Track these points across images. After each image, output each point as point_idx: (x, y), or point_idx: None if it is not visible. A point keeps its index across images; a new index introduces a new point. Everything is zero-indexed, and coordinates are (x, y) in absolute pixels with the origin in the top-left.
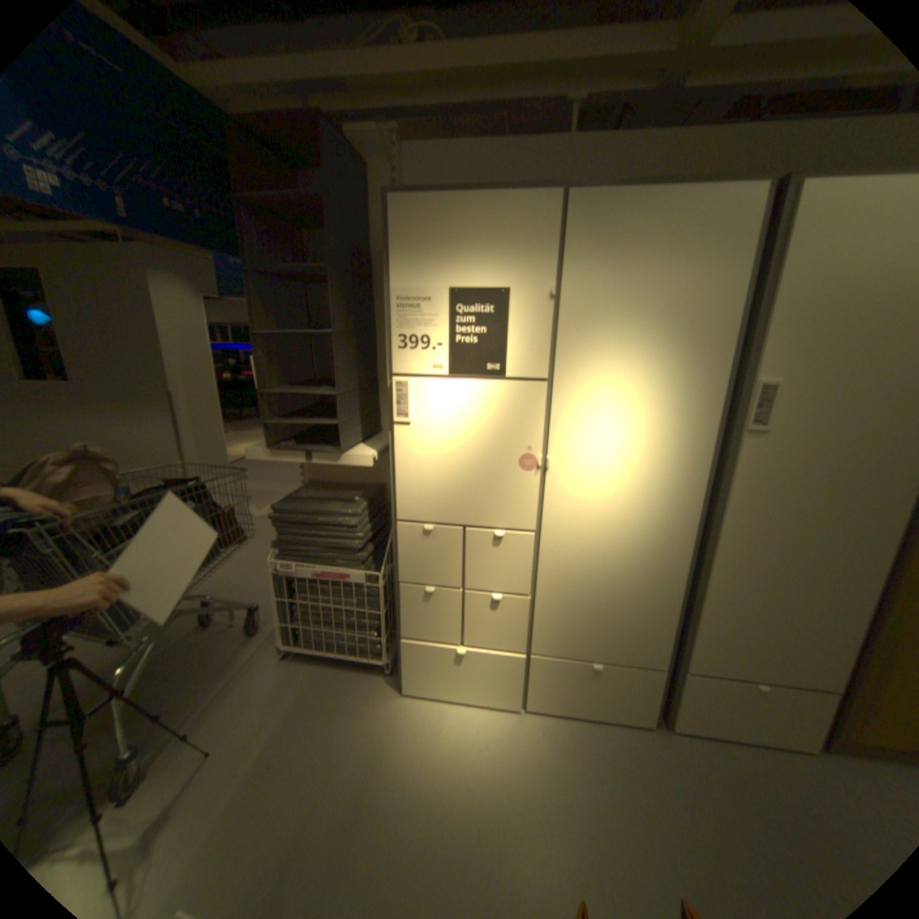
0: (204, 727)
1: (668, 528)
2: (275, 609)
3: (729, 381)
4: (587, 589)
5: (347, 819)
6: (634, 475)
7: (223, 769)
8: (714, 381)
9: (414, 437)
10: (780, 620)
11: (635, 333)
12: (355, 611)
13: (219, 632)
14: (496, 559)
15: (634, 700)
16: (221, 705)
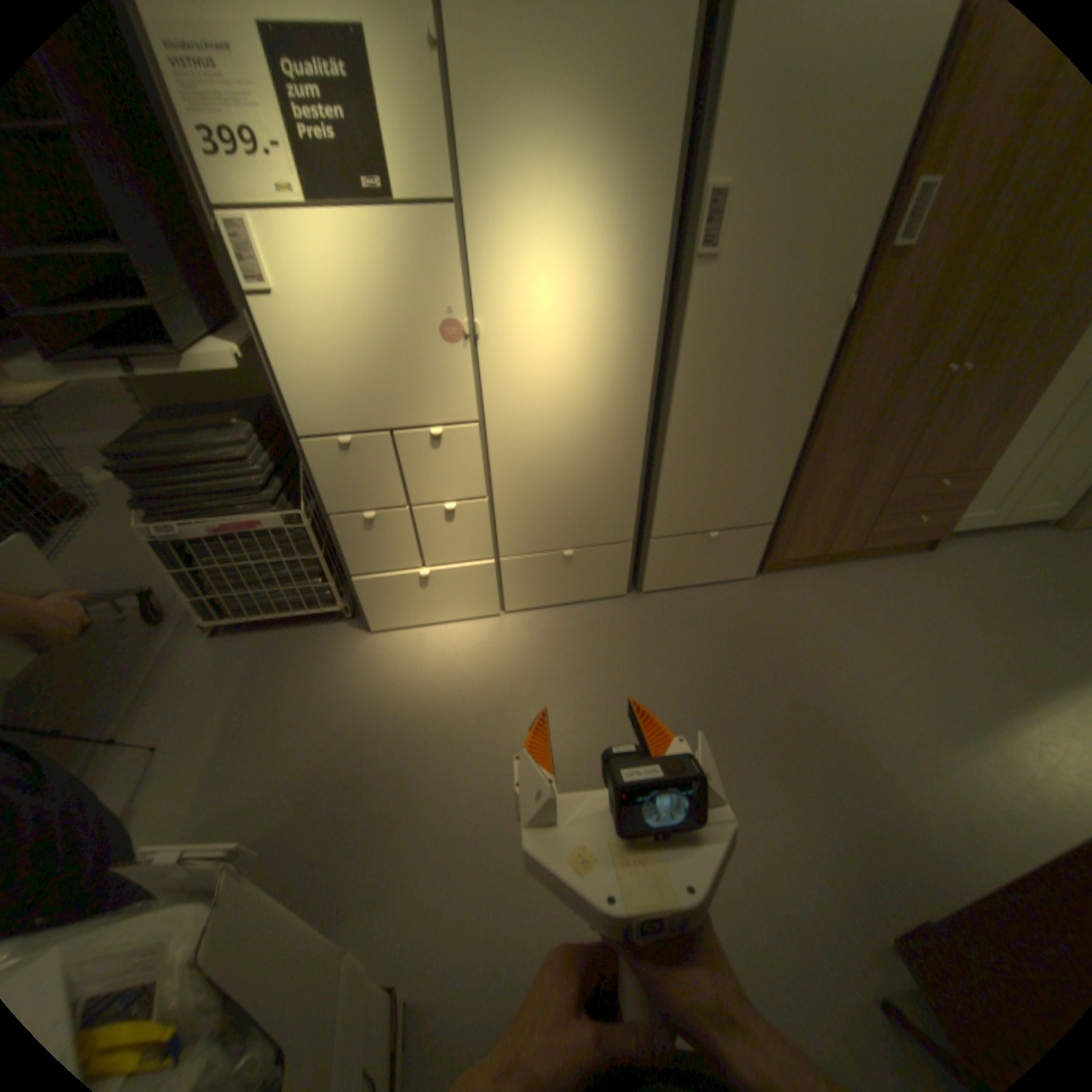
0: (137, 726)
1: (622, 392)
2: (174, 584)
3: (677, 187)
4: (546, 477)
5: (342, 749)
6: (581, 332)
7: (181, 754)
8: (660, 188)
9: (284, 314)
10: (727, 469)
11: (559, 113)
12: (285, 562)
13: (108, 631)
14: (440, 463)
15: (605, 574)
16: (150, 701)
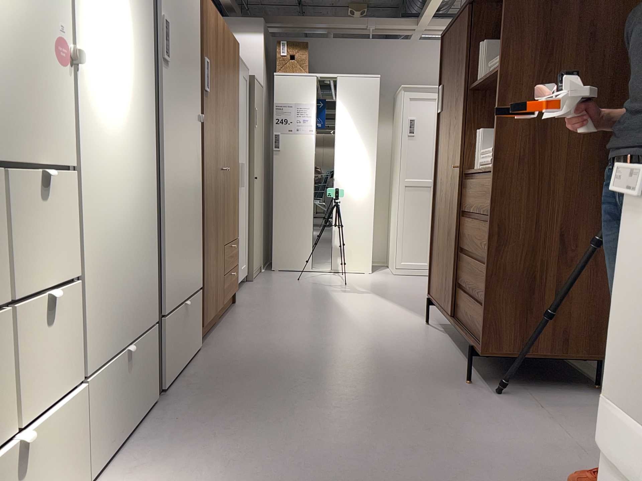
0: None
1: (143, 155)
2: None
3: (149, 8)
4: (112, 245)
5: None
6: (124, 90)
7: None
8: (147, 2)
9: None
10: (183, 236)
11: None
12: None
13: None
14: (39, 224)
15: (147, 375)
16: None
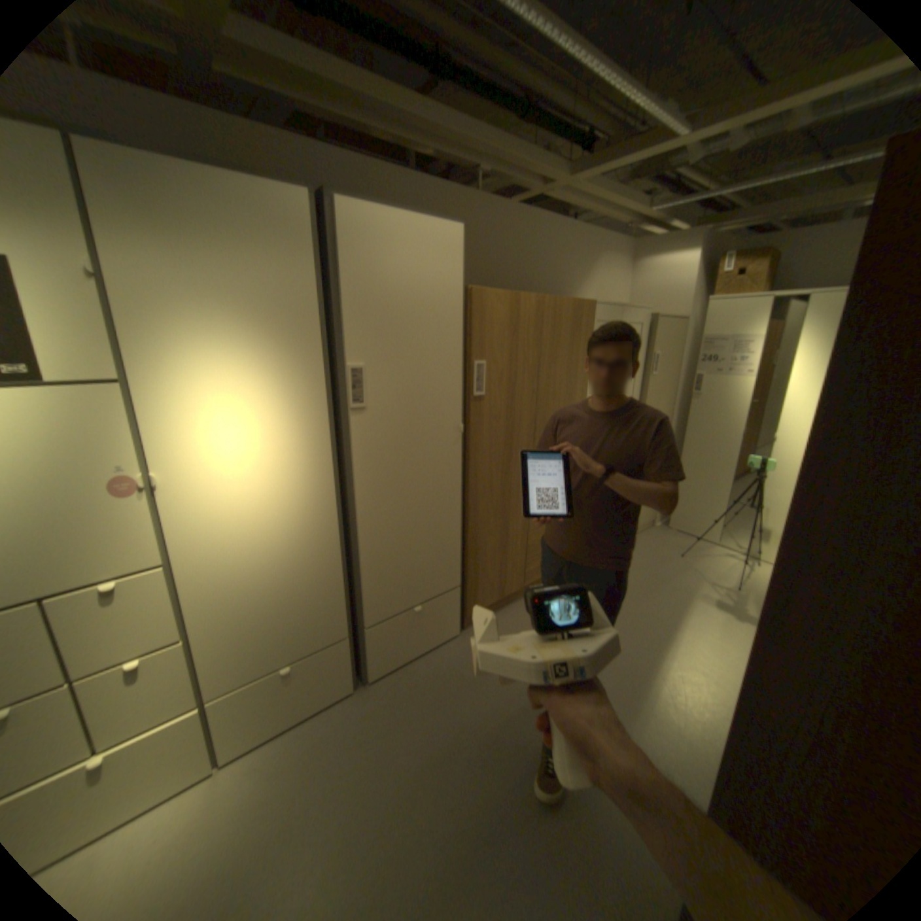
0: None
1: (312, 511)
2: None
3: (325, 368)
4: (249, 601)
5: None
6: (264, 470)
7: None
8: (312, 369)
9: None
10: (413, 553)
11: (220, 323)
12: None
13: None
14: (113, 620)
15: (328, 679)
16: None
